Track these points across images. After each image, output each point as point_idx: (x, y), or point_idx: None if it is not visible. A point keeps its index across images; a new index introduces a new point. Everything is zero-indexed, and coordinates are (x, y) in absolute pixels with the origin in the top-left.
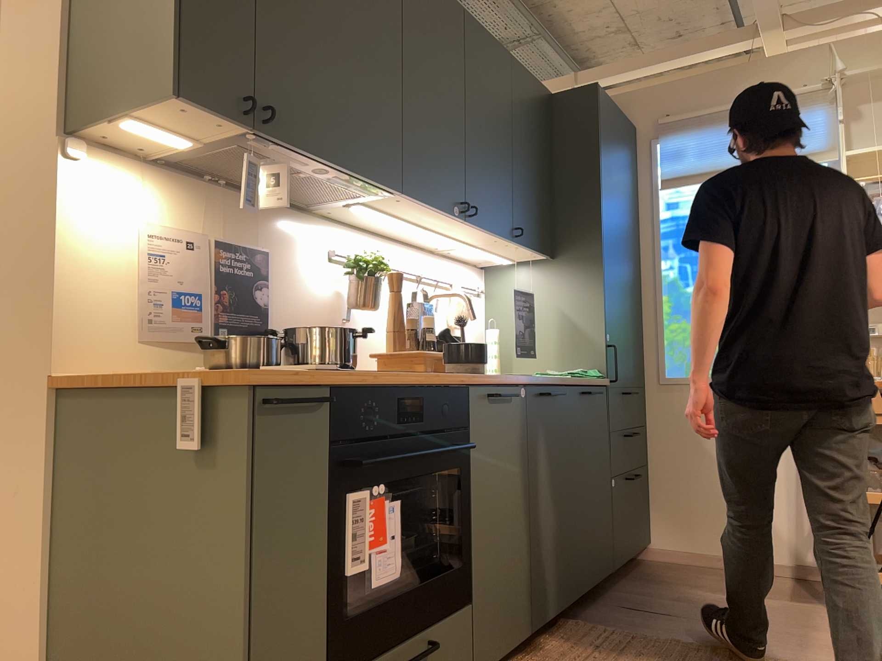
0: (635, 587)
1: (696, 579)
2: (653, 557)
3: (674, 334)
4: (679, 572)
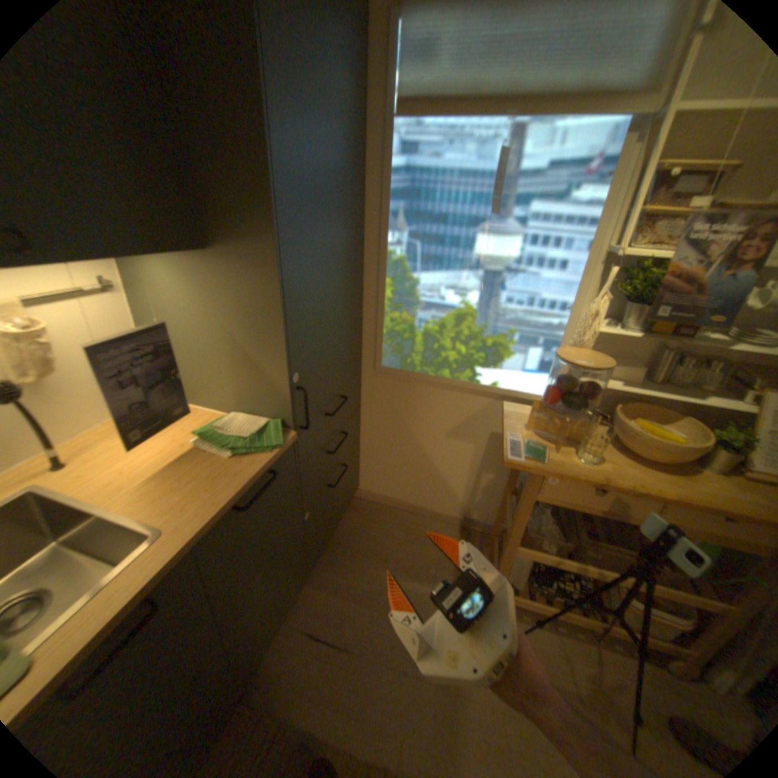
0: (330, 571)
1: (385, 541)
2: (359, 497)
3: (394, 325)
4: (375, 527)
